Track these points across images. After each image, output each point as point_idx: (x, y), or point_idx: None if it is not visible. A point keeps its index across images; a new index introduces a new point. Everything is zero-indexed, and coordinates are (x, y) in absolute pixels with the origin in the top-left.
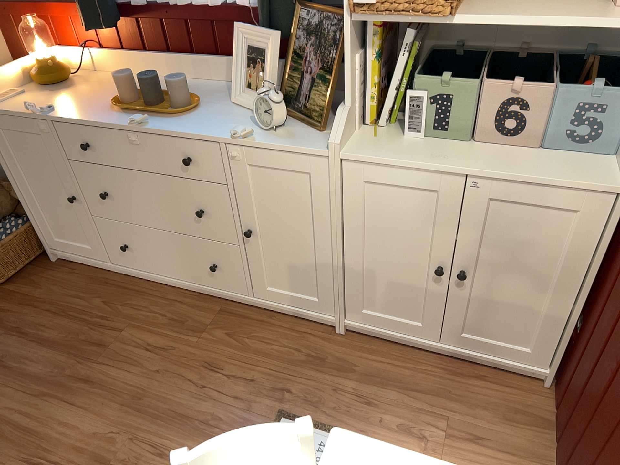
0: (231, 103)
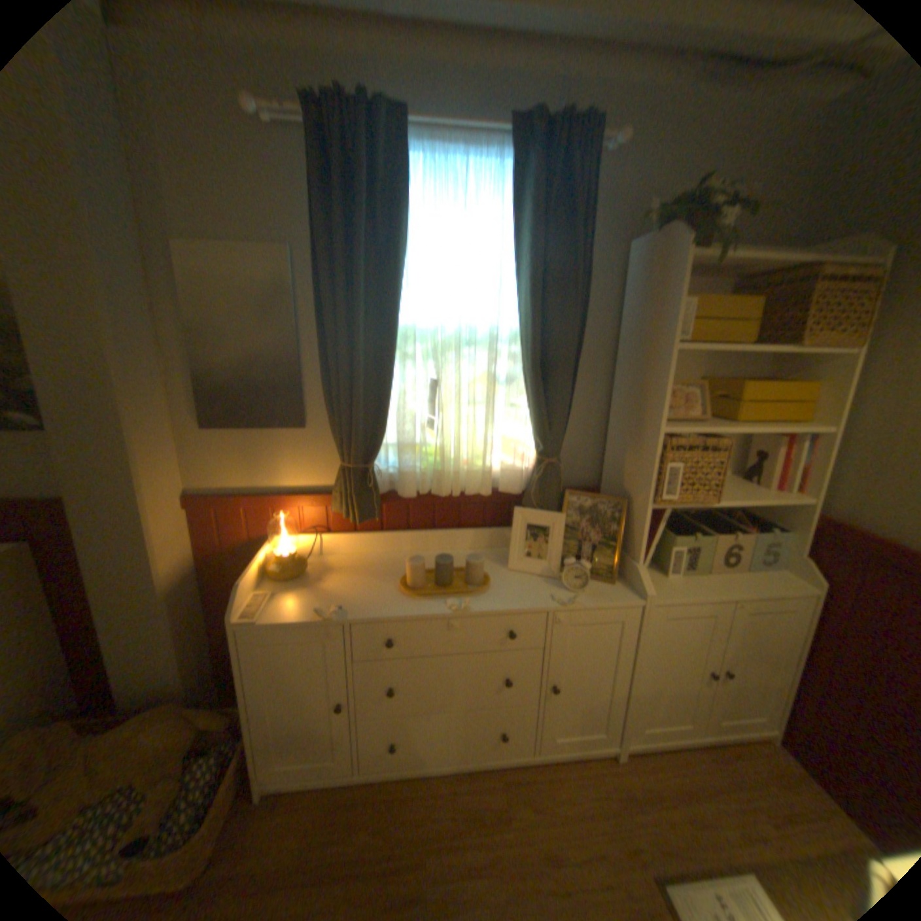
0: (499, 567)
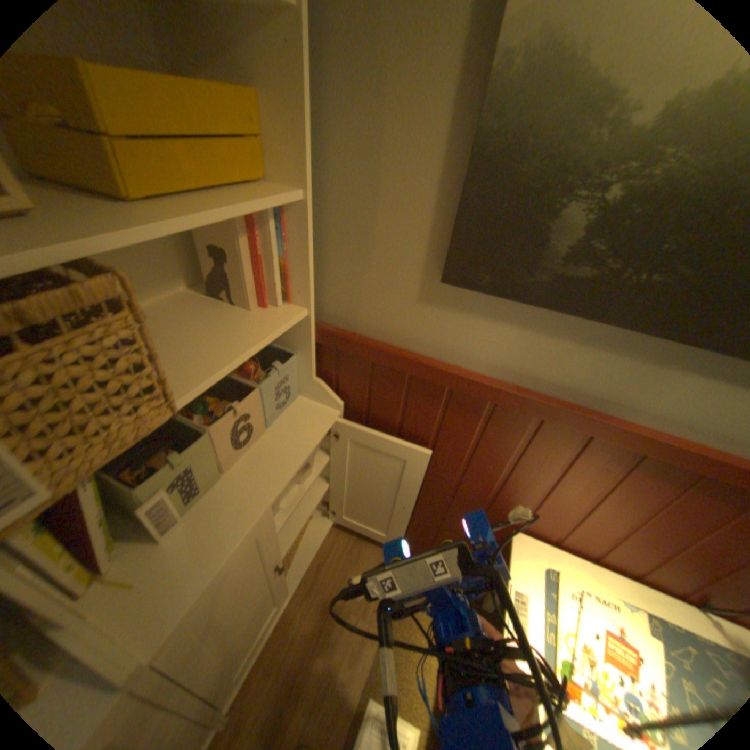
0: None
